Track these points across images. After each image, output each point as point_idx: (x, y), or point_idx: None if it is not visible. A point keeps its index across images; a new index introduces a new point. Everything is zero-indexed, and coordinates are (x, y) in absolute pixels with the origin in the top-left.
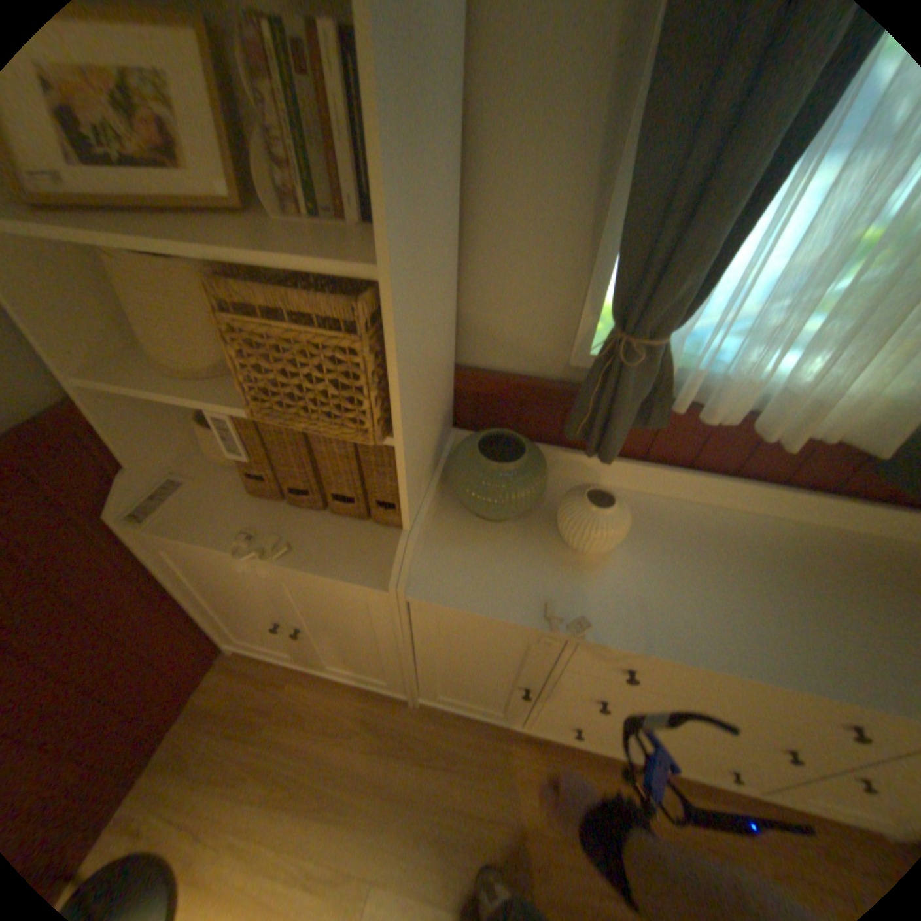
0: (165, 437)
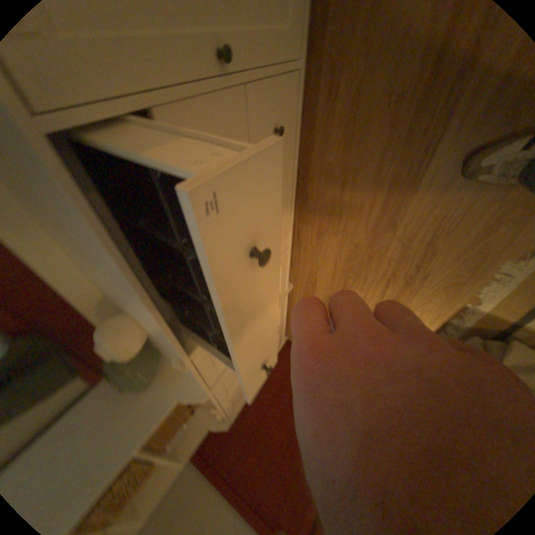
0: (194, 416)
